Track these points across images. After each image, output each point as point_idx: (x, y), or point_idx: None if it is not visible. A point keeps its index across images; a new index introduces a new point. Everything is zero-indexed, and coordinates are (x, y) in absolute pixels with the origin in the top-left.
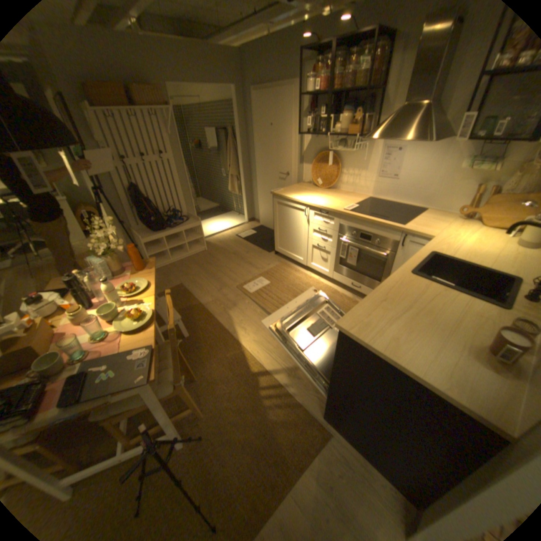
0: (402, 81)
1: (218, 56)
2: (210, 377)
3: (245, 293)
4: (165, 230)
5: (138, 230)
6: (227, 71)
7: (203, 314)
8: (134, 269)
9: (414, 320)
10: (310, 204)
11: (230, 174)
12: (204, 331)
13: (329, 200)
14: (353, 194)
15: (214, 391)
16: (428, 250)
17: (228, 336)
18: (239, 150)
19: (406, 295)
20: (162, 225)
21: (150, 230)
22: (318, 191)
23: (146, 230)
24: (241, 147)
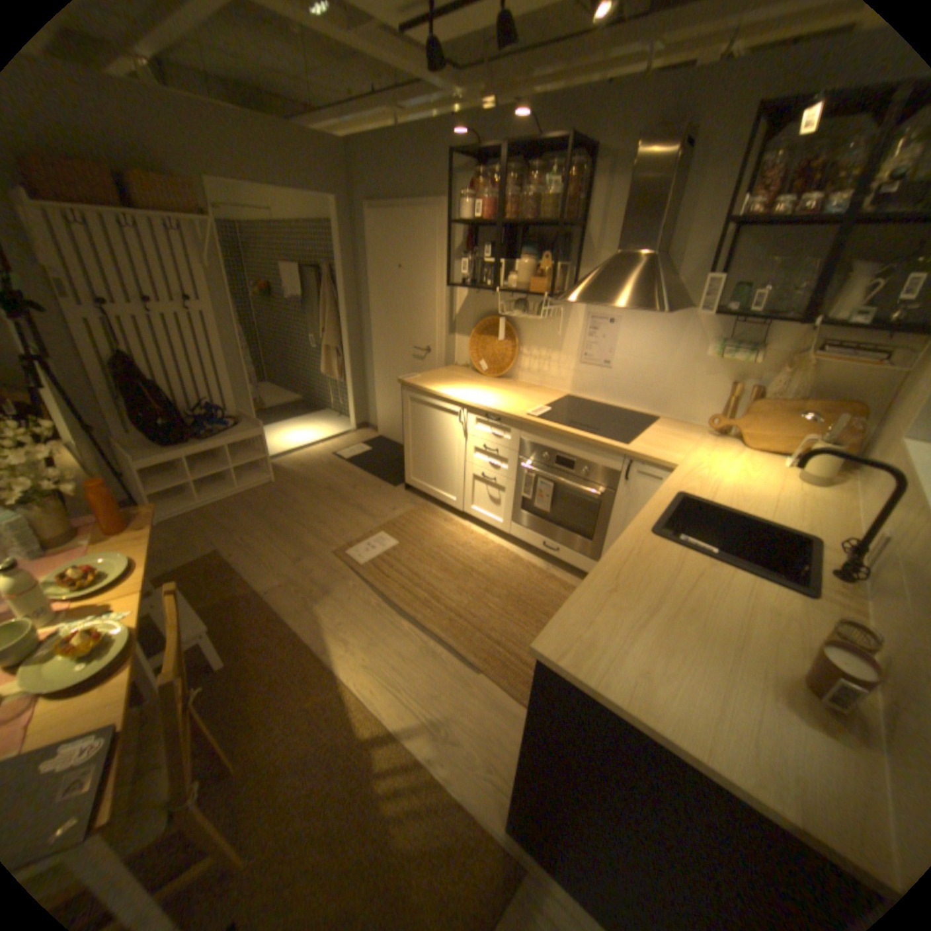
0: (611, 219)
1: (308, 149)
2: (268, 761)
3: (349, 567)
4: (189, 444)
5: (129, 444)
6: (324, 174)
7: (258, 616)
8: (102, 531)
9: (672, 629)
10: (470, 404)
11: (326, 346)
12: (260, 654)
13: (502, 398)
14: (541, 389)
15: (274, 794)
16: (673, 490)
17: (311, 661)
18: (343, 304)
19: (650, 578)
20: (182, 434)
21: (155, 443)
22: (481, 382)
23: (146, 444)
24: (347, 299)
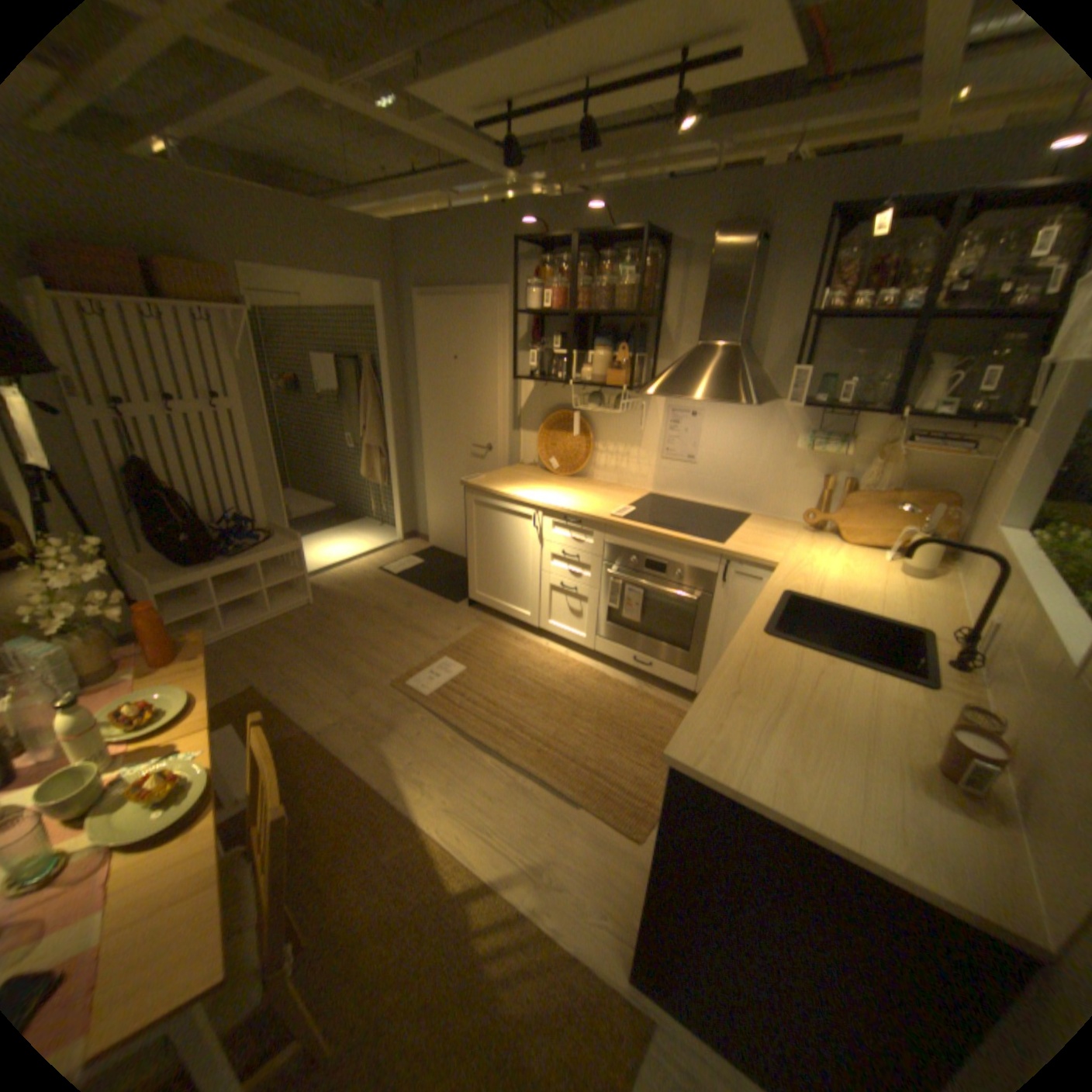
0: (688, 310)
1: (347, 232)
2: (344, 929)
3: (413, 697)
4: (214, 562)
5: (140, 565)
6: (365, 258)
7: (313, 761)
8: (143, 663)
9: (803, 727)
10: (545, 506)
11: (365, 445)
12: (319, 804)
13: (580, 498)
14: (619, 488)
15: (357, 966)
16: (778, 589)
17: (383, 808)
18: (387, 399)
19: (771, 678)
20: (204, 552)
21: (172, 563)
22: (553, 482)
23: (162, 565)
24: (391, 394)
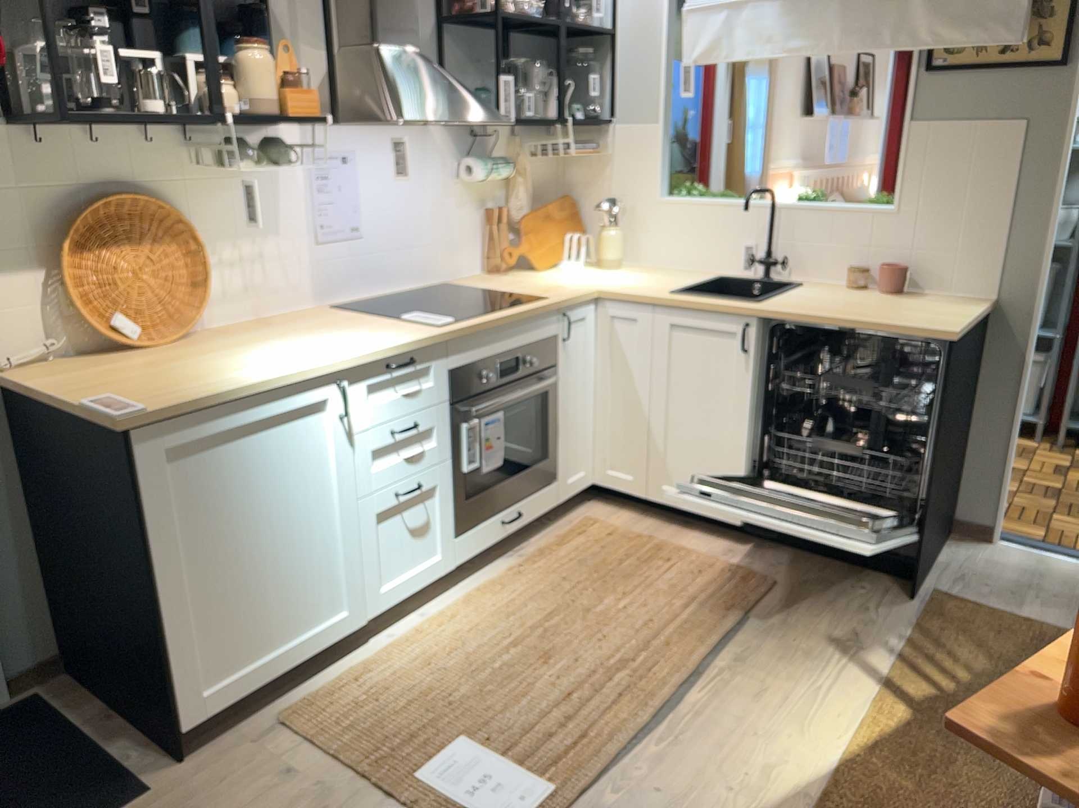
0: None
1: None
2: (1020, 807)
3: None
4: None
5: None
6: None
7: None
8: None
9: (881, 307)
10: (357, 361)
11: None
12: None
13: (332, 337)
14: (284, 319)
15: None
16: (663, 293)
17: None
18: None
19: (827, 307)
20: None
21: None
22: (203, 350)
23: None
24: None
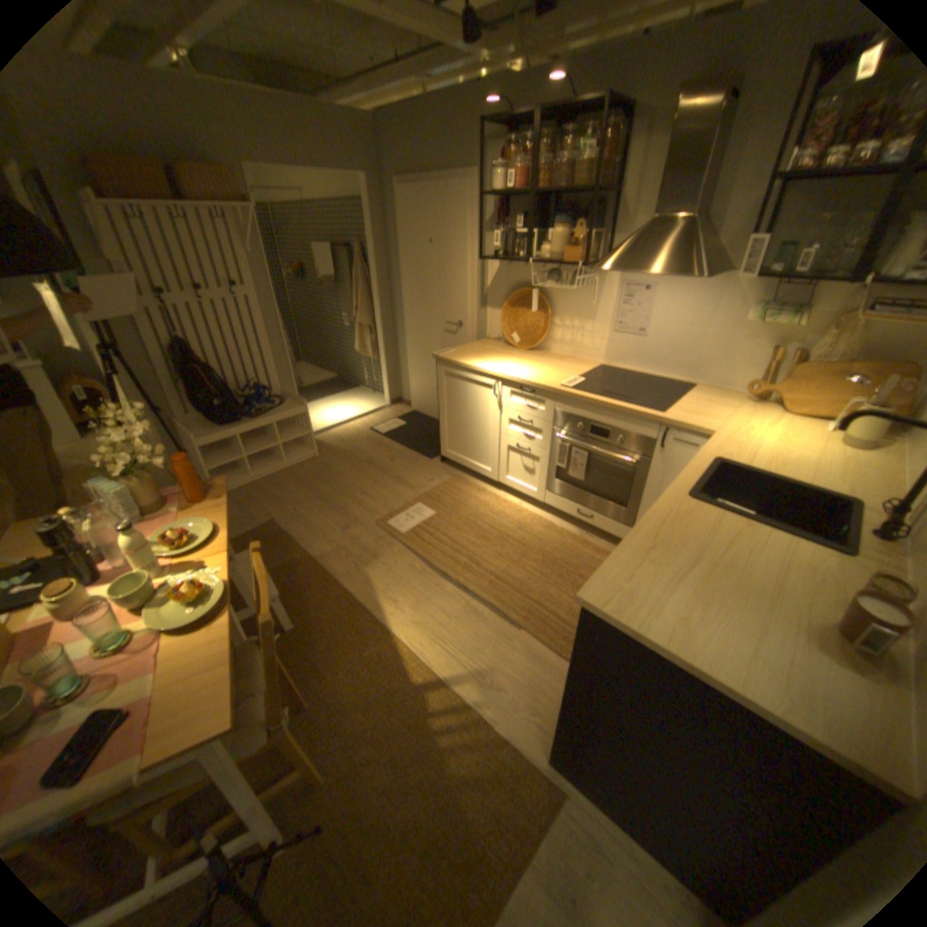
0: (647, 181)
1: (336, 126)
2: (335, 701)
3: (393, 534)
4: (241, 423)
5: (188, 424)
6: (352, 151)
7: (315, 578)
8: (184, 500)
9: (709, 582)
10: (504, 377)
11: (358, 324)
12: (319, 610)
13: (535, 369)
14: (573, 360)
15: (343, 727)
16: (710, 456)
17: (365, 617)
18: (374, 282)
19: (687, 537)
20: (234, 414)
21: (211, 423)
22: (513, 355)
23: (203, 424)
24: (377, 277)
